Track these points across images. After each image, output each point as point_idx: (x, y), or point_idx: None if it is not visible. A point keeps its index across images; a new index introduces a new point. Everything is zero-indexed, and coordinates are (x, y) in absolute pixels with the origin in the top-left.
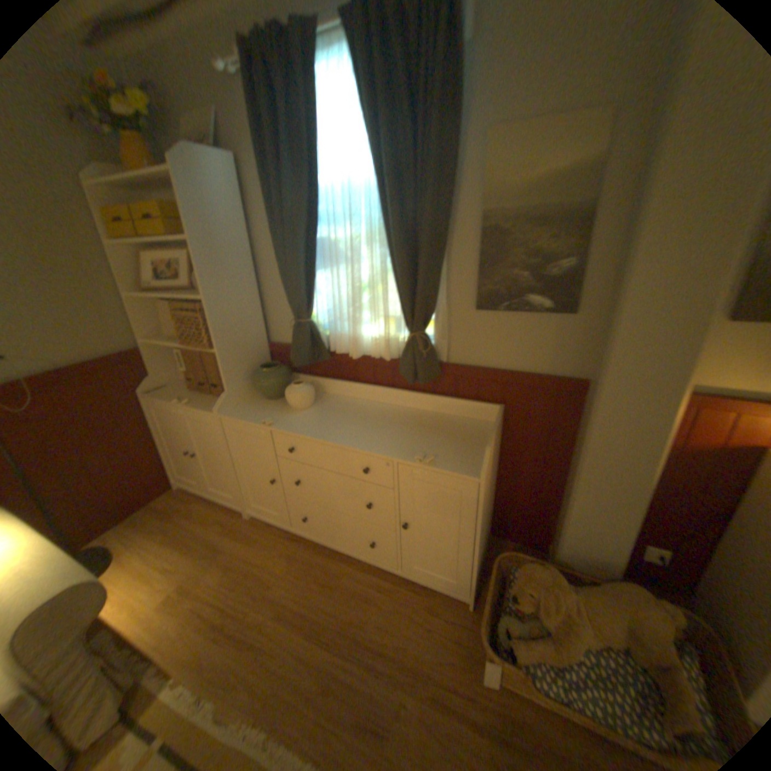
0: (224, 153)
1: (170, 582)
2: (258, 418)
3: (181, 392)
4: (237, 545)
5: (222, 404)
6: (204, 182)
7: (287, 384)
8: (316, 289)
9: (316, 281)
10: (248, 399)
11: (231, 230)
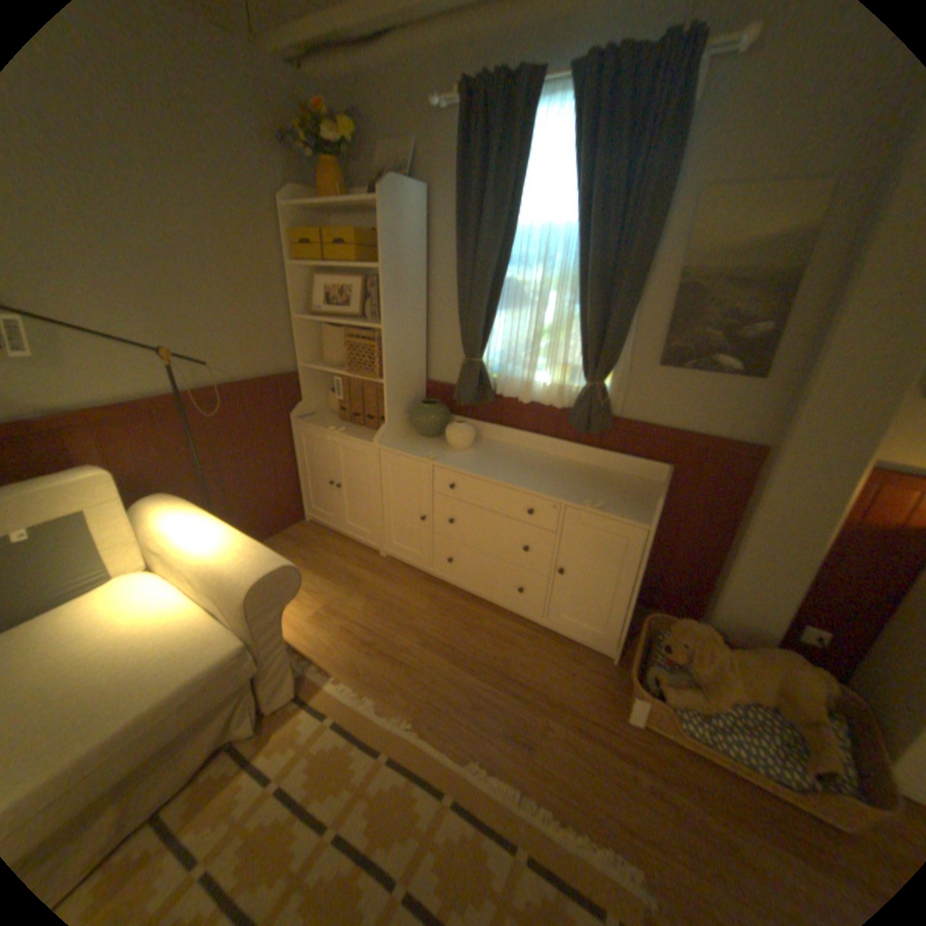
0: (420, 187)
1: (317, 602)
2: (418, 453)
3: (332, 422)
4: (376, 579)
5: (382, 436)
6: (400, 215)
7: (445, 424)
8: (493, 330)
9: (492, 322)
10: (403, 435)
11: (414, 264)
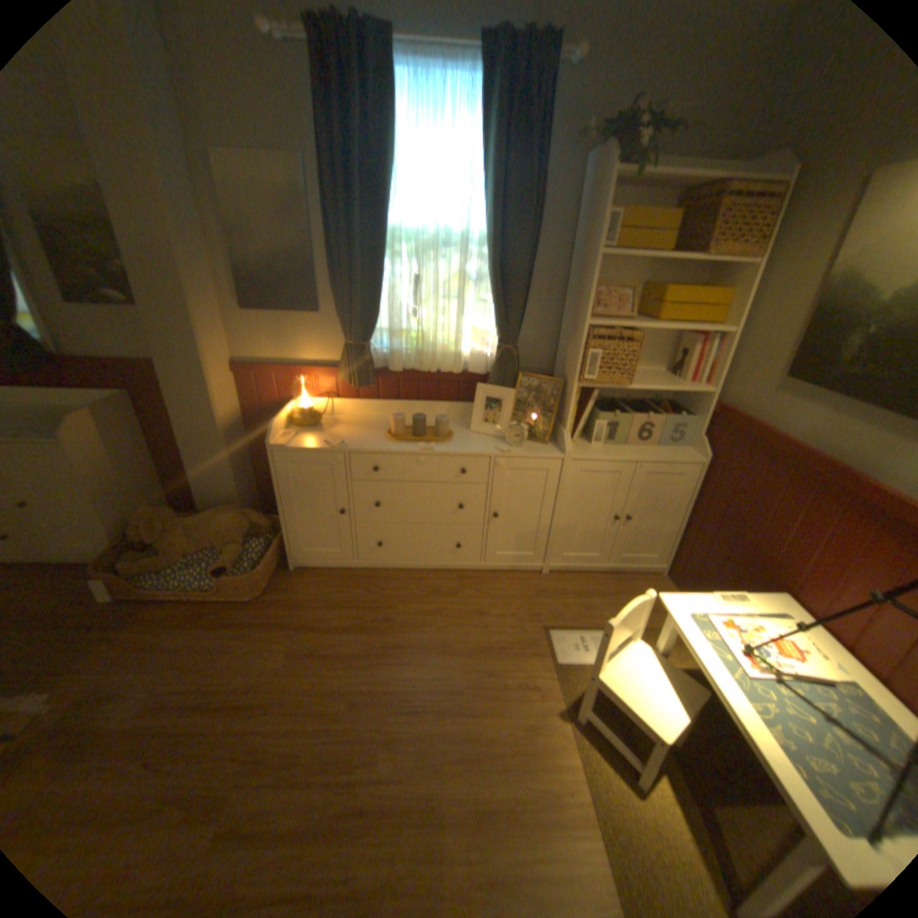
0: None
1: None
2: None
3: None
4: None
5: None
6: None
7: None
8: None
9: None
10: None
11: None
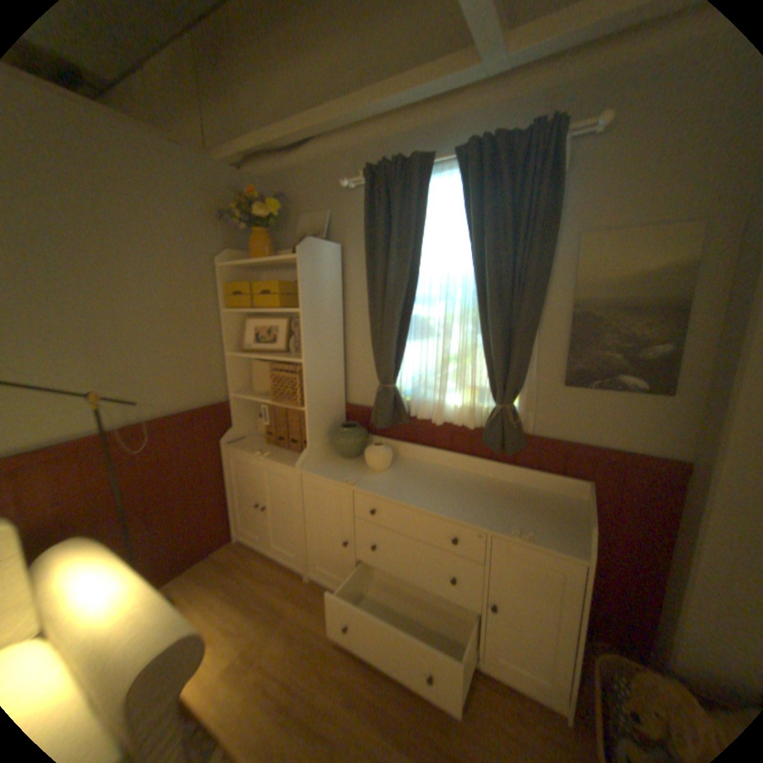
0: (335, 246)
1: (233, 649)
2: (339, 477)
3: (259, 446)
4: (298, 613)
5: (303, 460)
6: (318, 268)
7: (364, 445)
8: (404, 359)
9: (403, 352)
10: (325, 457)
11: (331, 306)
